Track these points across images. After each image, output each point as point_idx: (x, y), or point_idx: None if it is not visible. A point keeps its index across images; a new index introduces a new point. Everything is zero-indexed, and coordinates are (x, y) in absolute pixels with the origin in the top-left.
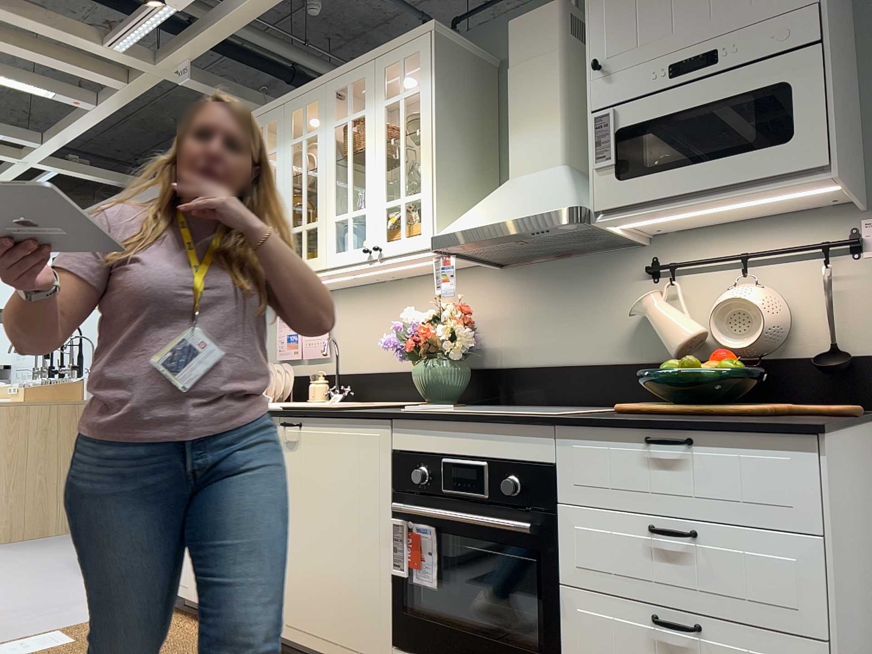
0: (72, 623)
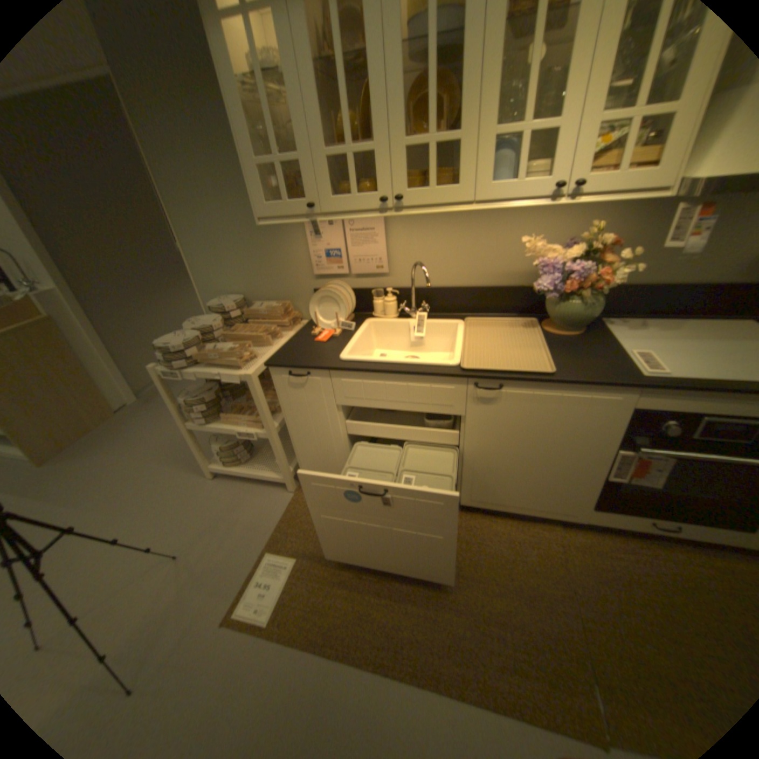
0: (262, 537)
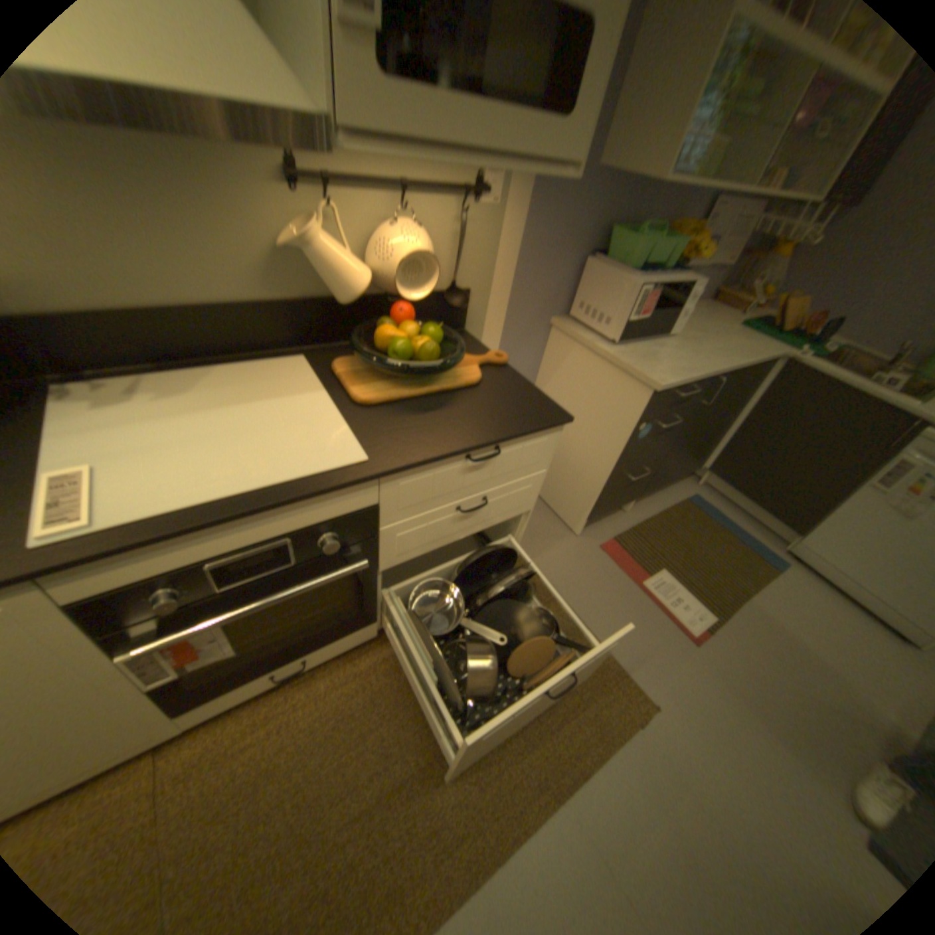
0: None
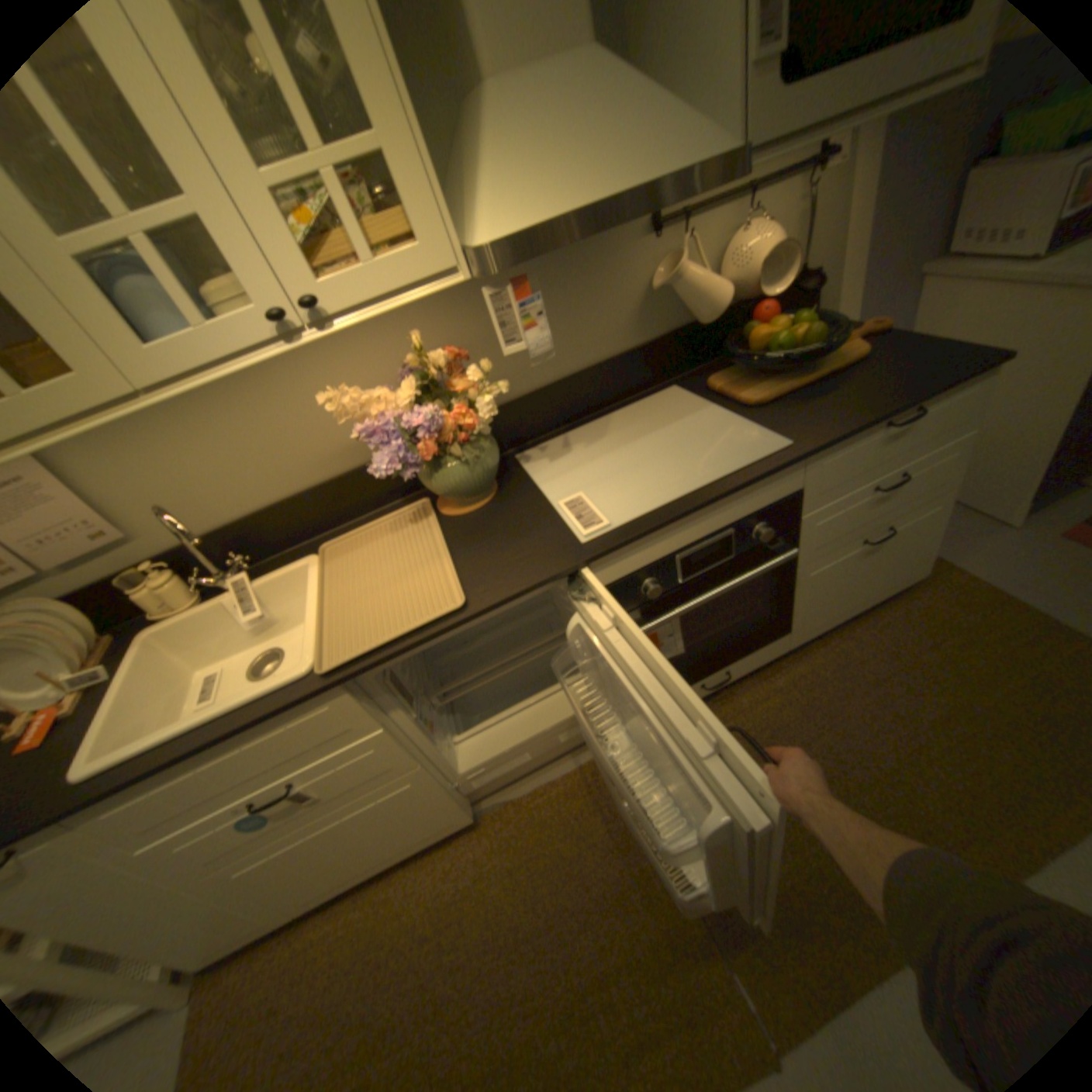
0: None
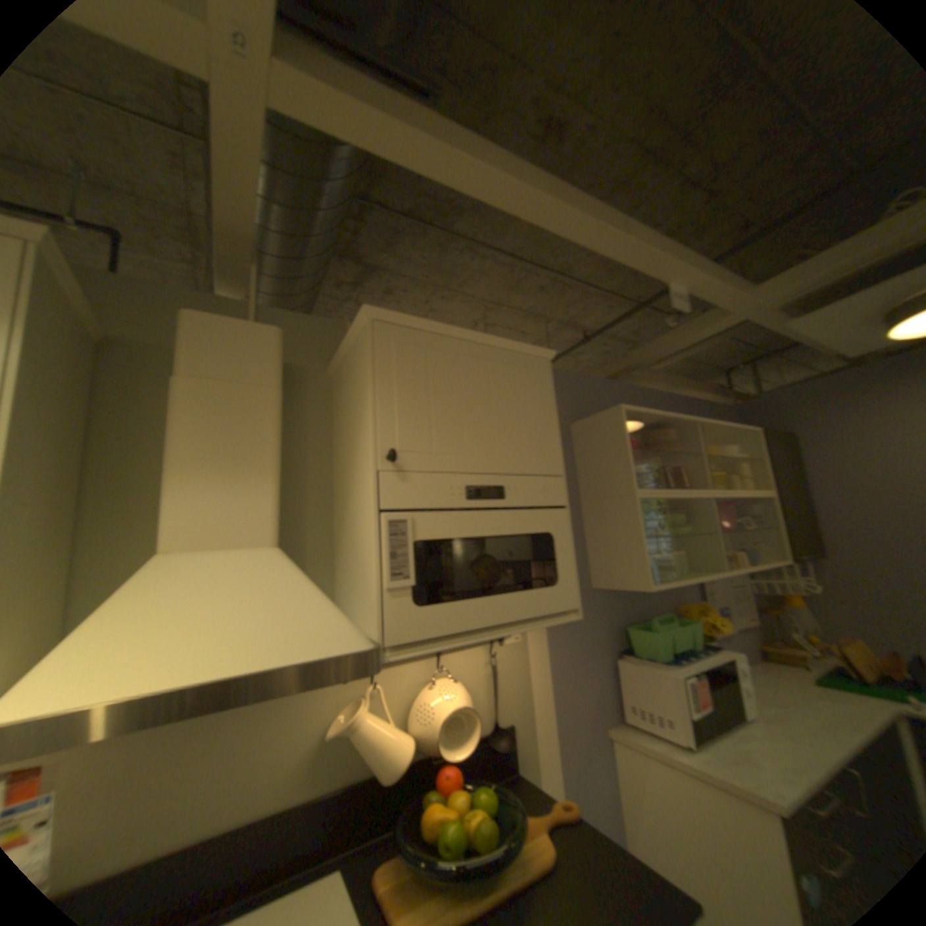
0: None
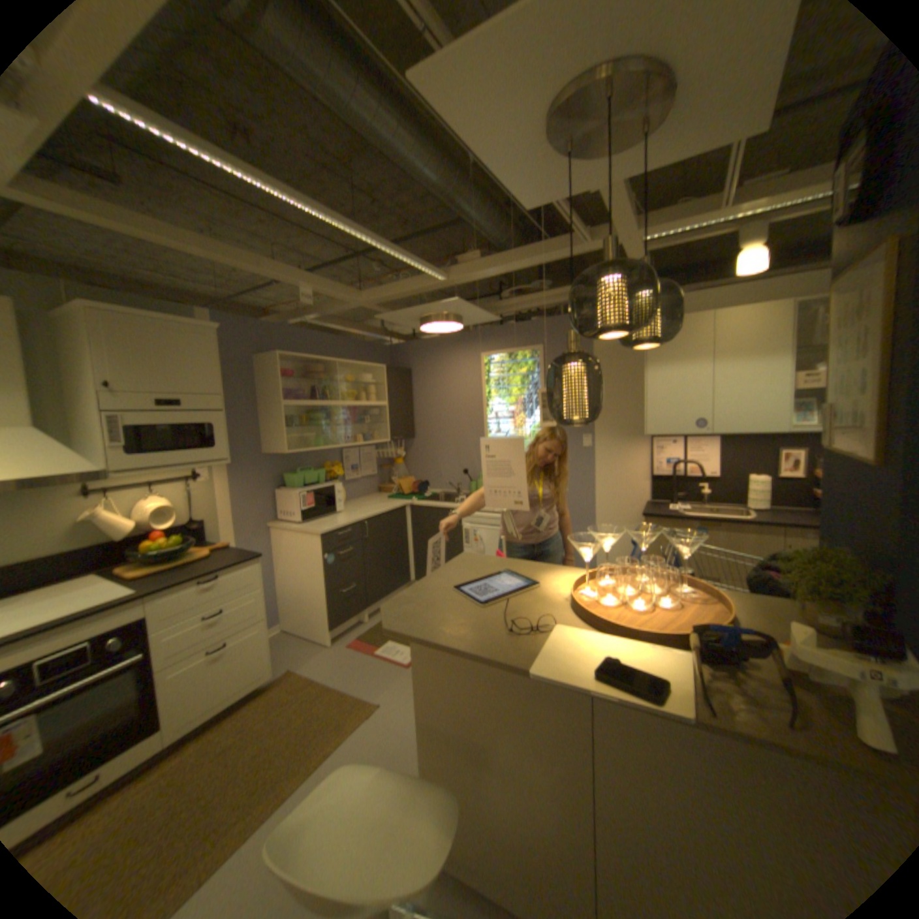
0: None
